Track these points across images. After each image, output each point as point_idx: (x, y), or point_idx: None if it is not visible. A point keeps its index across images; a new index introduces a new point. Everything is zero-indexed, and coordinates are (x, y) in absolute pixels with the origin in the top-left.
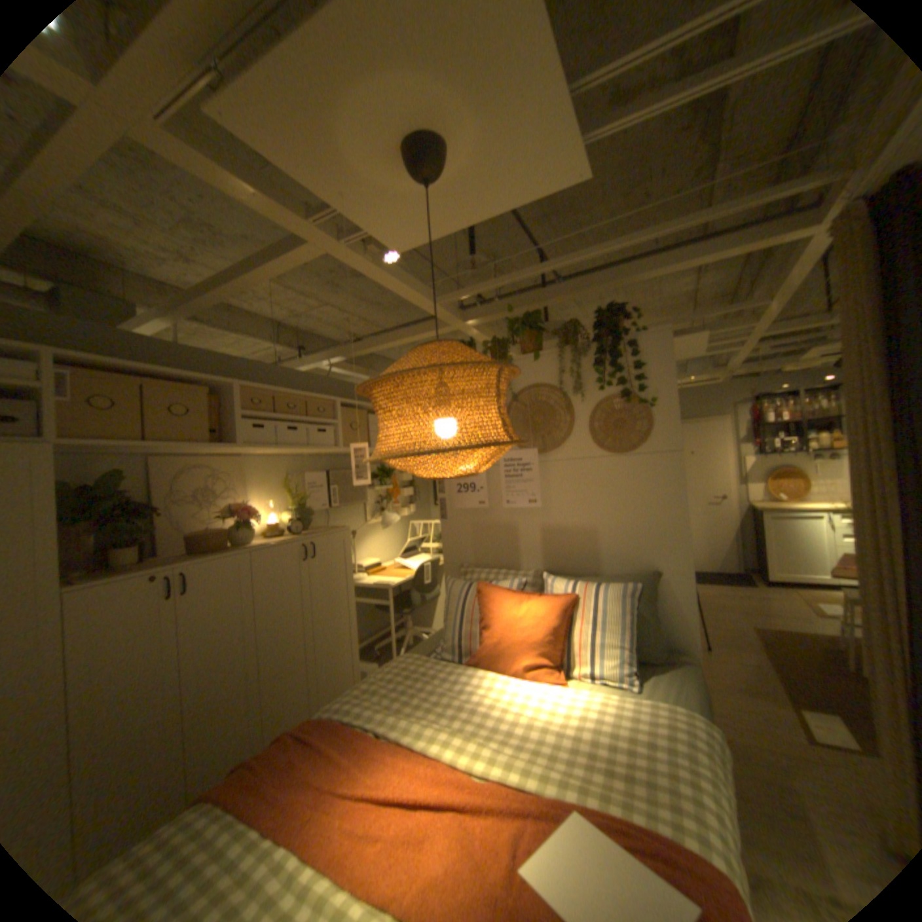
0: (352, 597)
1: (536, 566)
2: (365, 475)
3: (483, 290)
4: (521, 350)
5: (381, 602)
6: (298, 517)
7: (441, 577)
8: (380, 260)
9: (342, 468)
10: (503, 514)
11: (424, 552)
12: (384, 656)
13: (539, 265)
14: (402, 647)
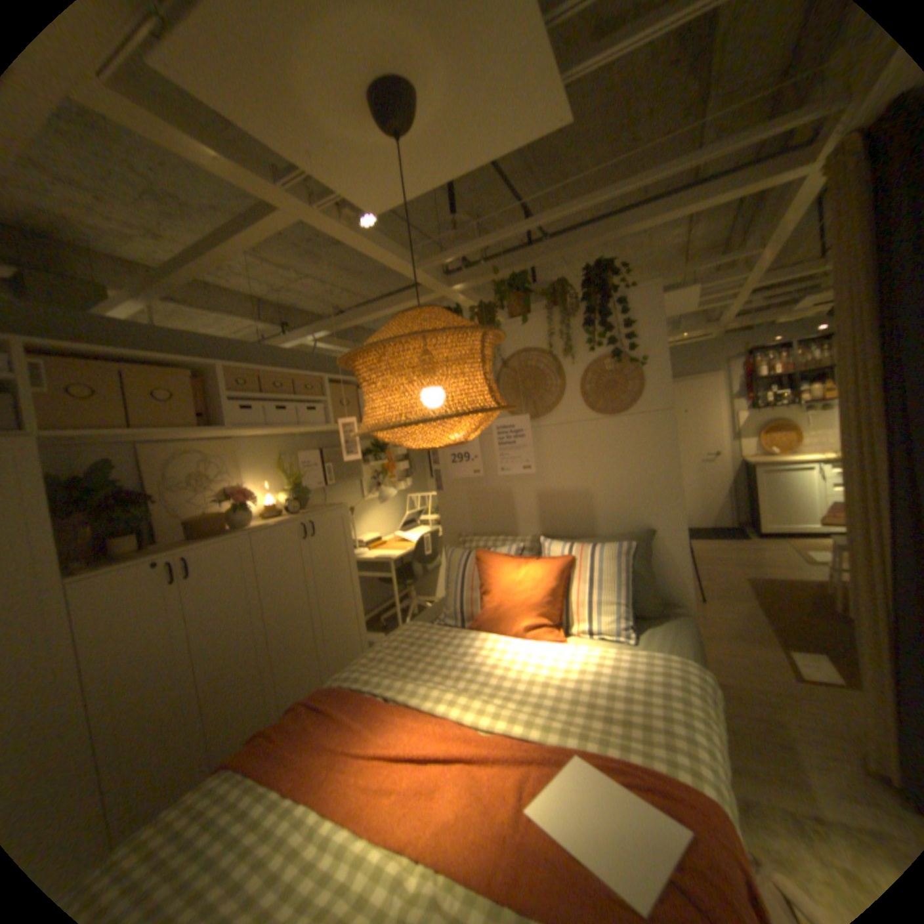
0: (354, 571)
1: (533, 531)
2: (359, 450)
3: (466, 252)
4: (508, 314)
5: (383, 574)
6: (293, 496)
7: (441, 547)
8: (356, 224)
9: (334, 445)
10: (498, 482)
11: (423, 523)
12: (390, 625)
13: (523, 222)
14: (407, 616)
